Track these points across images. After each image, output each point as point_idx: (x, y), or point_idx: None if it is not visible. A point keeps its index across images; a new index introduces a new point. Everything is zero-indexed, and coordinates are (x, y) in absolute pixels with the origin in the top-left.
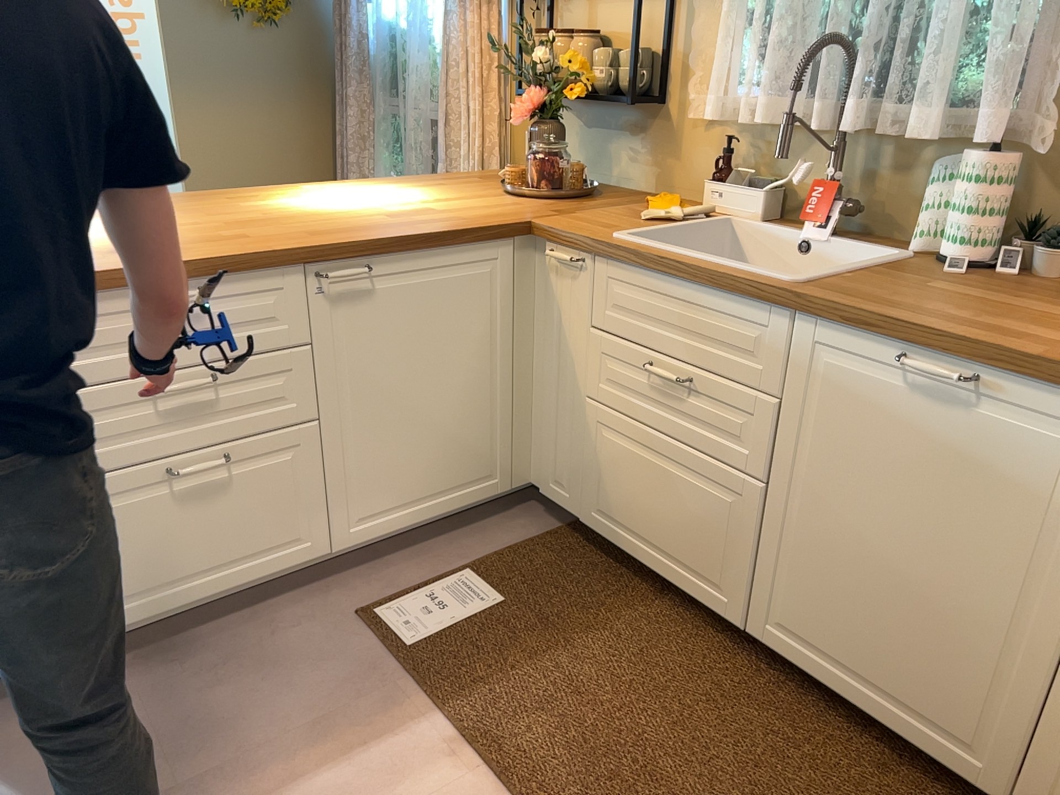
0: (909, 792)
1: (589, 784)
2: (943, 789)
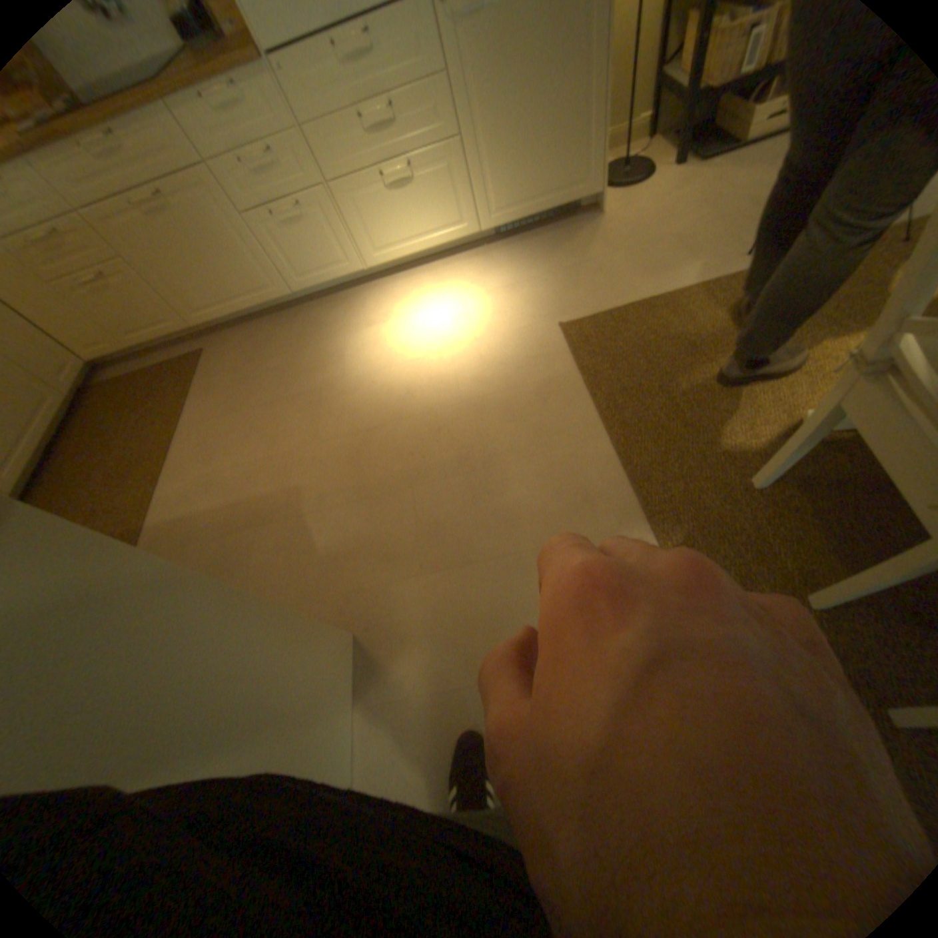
0: (76, 429)
1: (138, 466)
2: (69, 426)
